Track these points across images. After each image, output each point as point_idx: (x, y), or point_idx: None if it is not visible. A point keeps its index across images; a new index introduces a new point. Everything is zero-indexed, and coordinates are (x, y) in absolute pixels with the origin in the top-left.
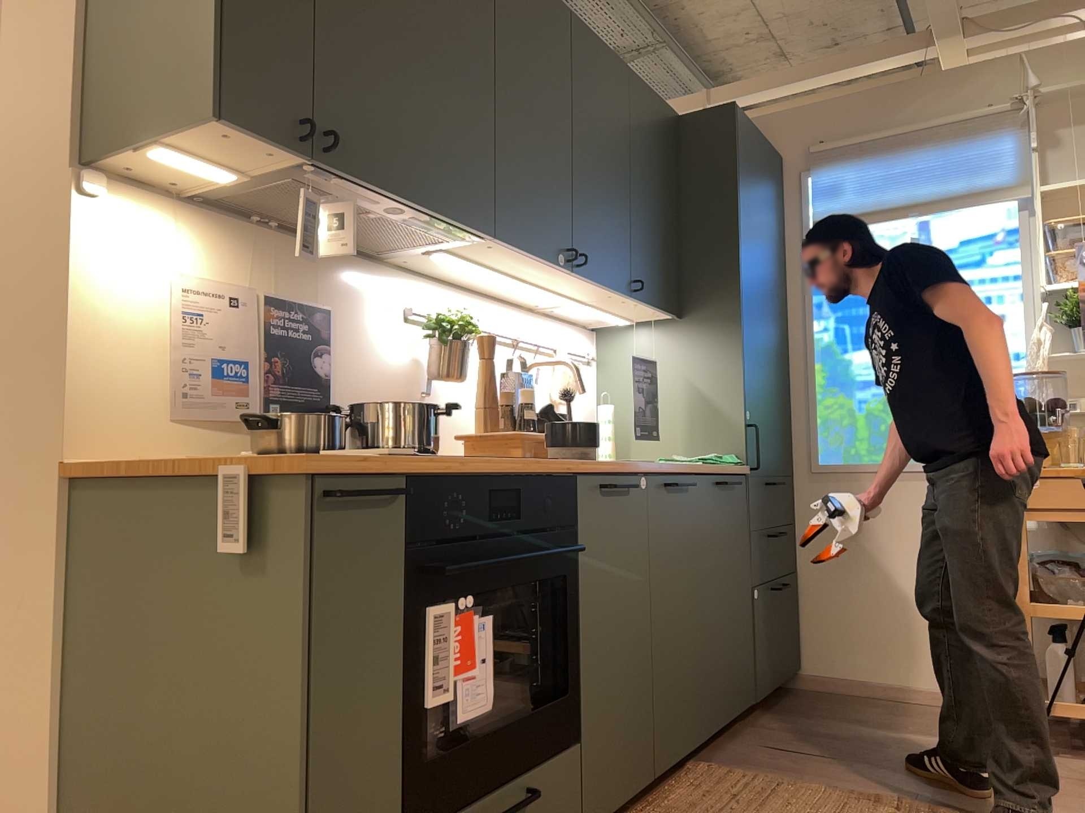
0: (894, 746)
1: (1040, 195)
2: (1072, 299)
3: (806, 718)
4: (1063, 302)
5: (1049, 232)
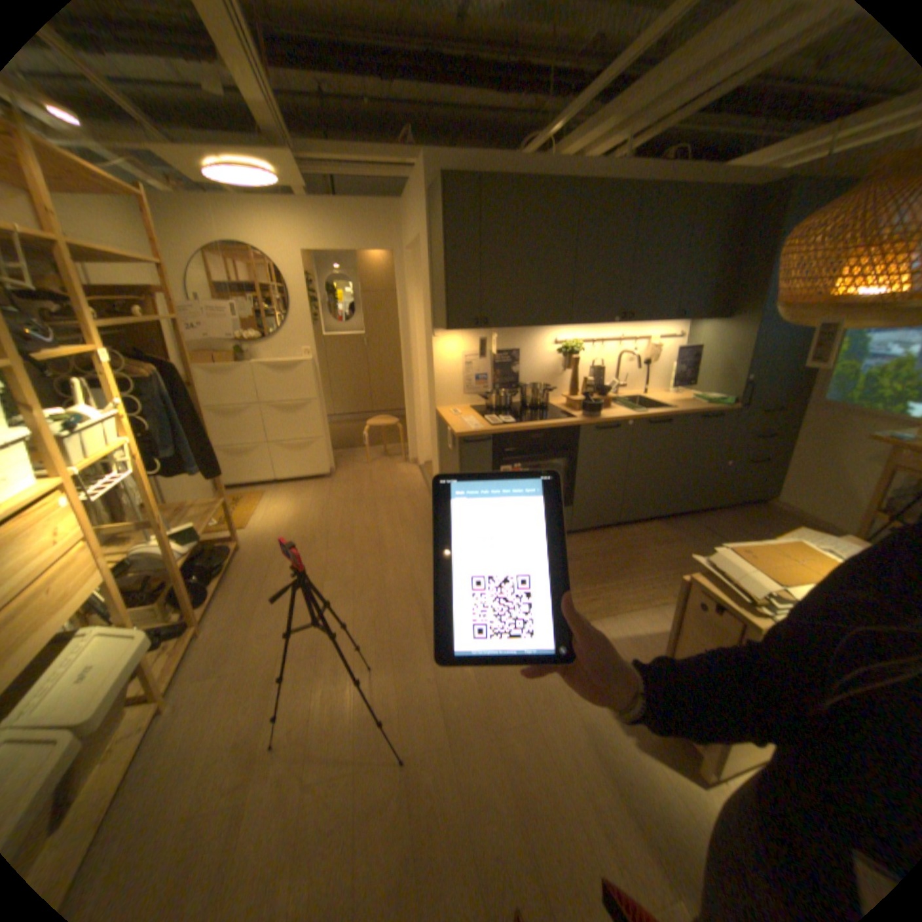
0: None
1: None
2: None
3: (747, 521)
4: None
5: None
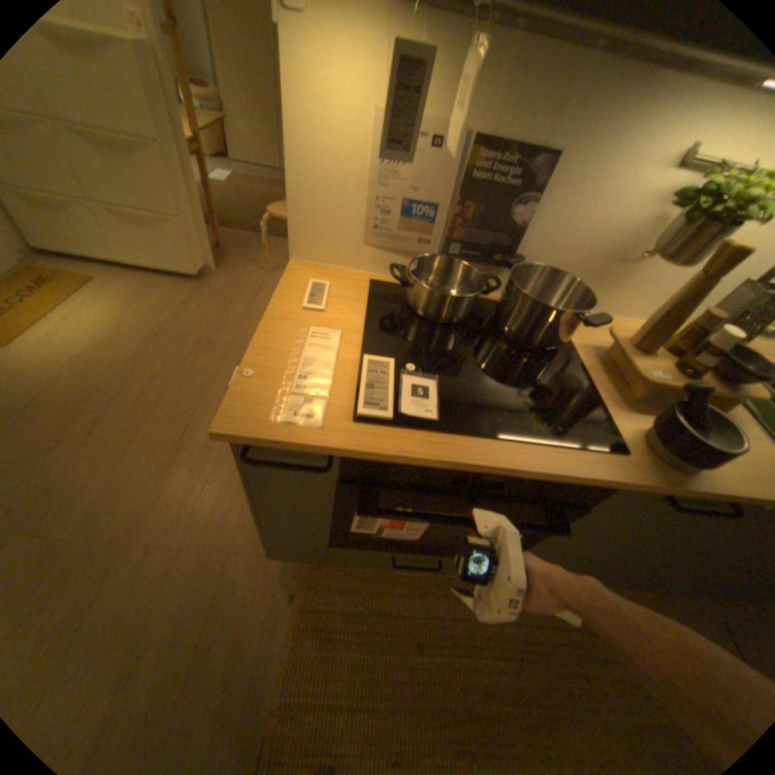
0: None
1: None
2: None
3: None
4: None
5: None
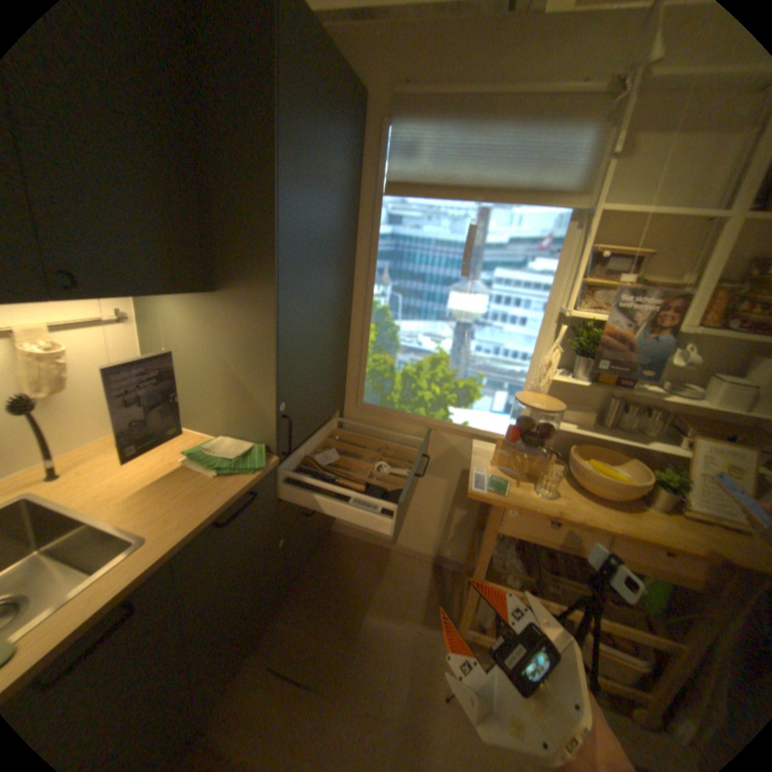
0: (368, 652)
1: (601, 211)
2: (590, 327)
3: (321, 594)
4: (581, 327)
5: (594, 255)
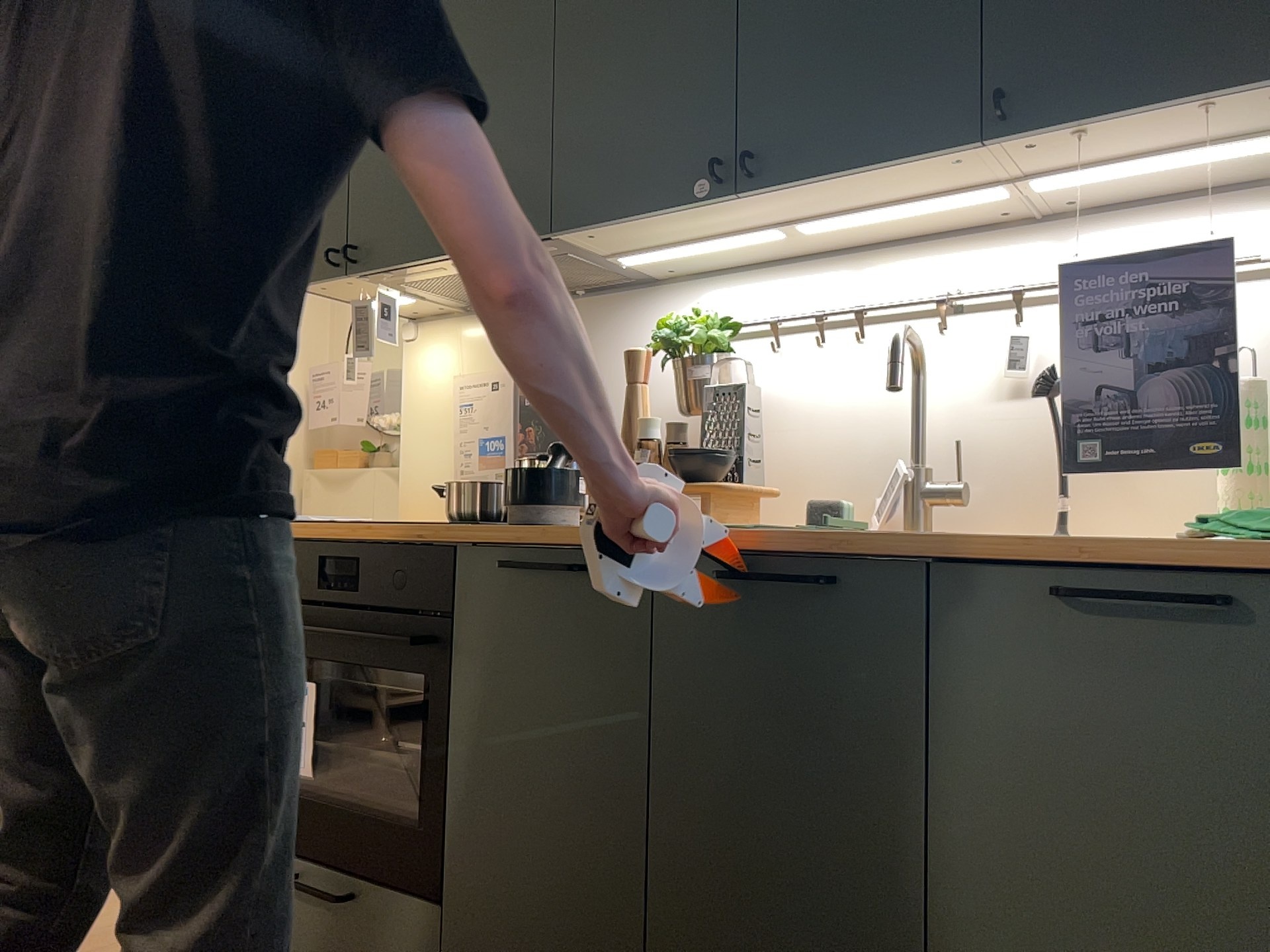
0: None
1: None
2: None
3: None
4: None
5: None
